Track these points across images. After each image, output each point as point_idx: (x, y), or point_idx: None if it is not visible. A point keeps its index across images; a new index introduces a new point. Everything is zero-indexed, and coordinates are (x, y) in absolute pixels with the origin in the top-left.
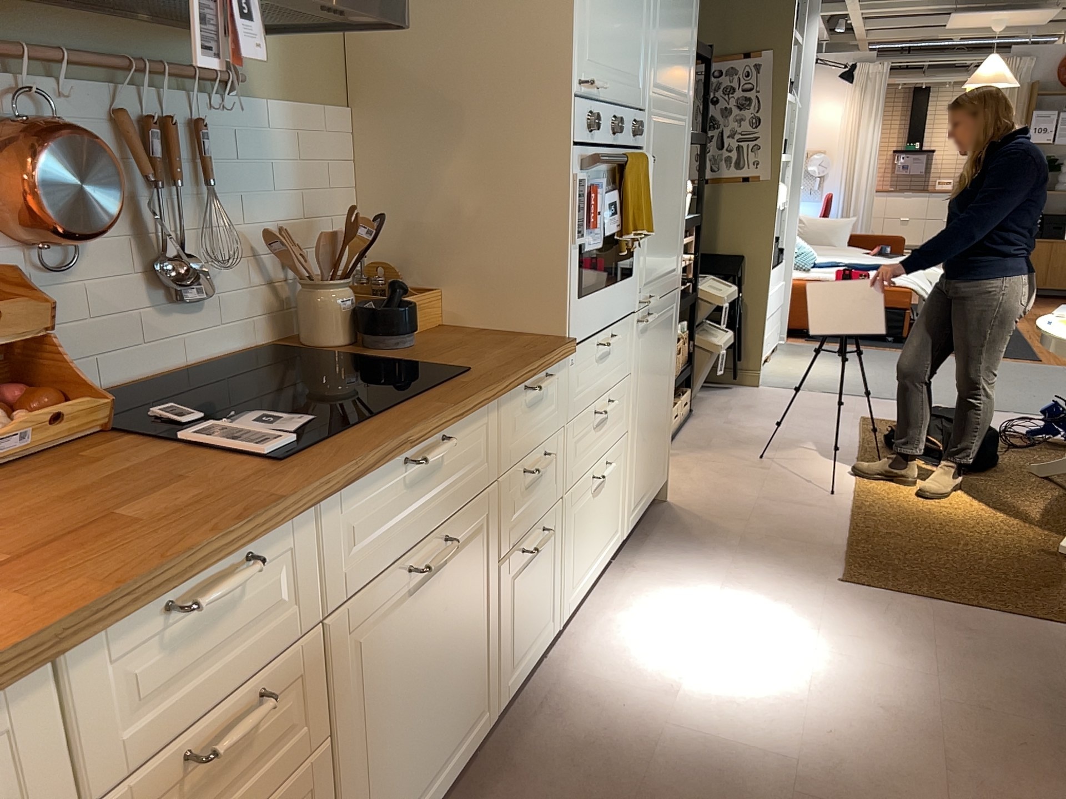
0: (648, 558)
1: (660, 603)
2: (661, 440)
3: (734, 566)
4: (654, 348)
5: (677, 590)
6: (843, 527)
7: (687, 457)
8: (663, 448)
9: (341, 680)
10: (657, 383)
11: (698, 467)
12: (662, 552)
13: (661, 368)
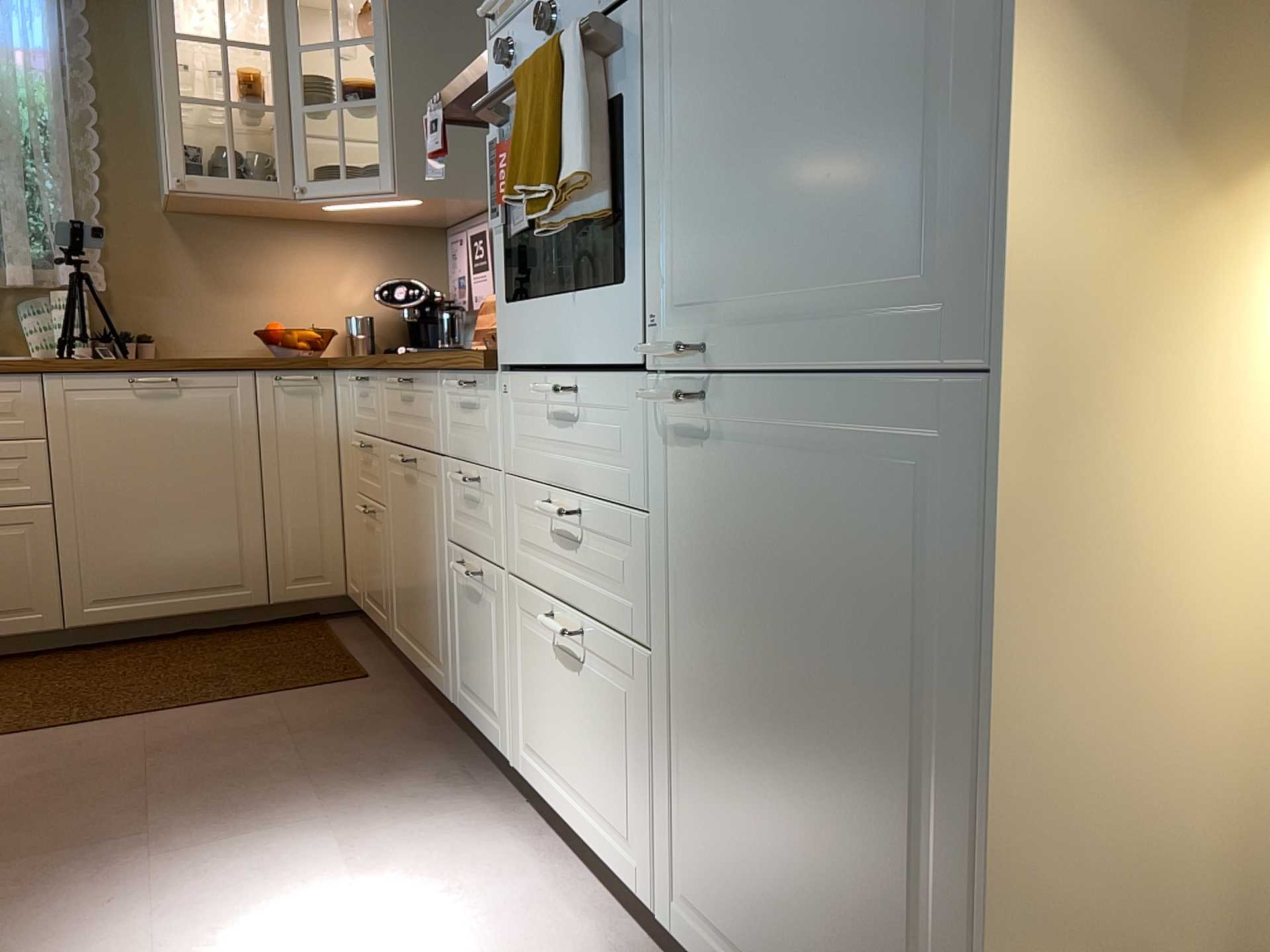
0: None
1: None
2: None
3: None
4: (758, 524)
5: None
6: None
7: None
8: None
9: (387, 482)
10: (804, 673)
11: None
12: None
13: (836, 640)
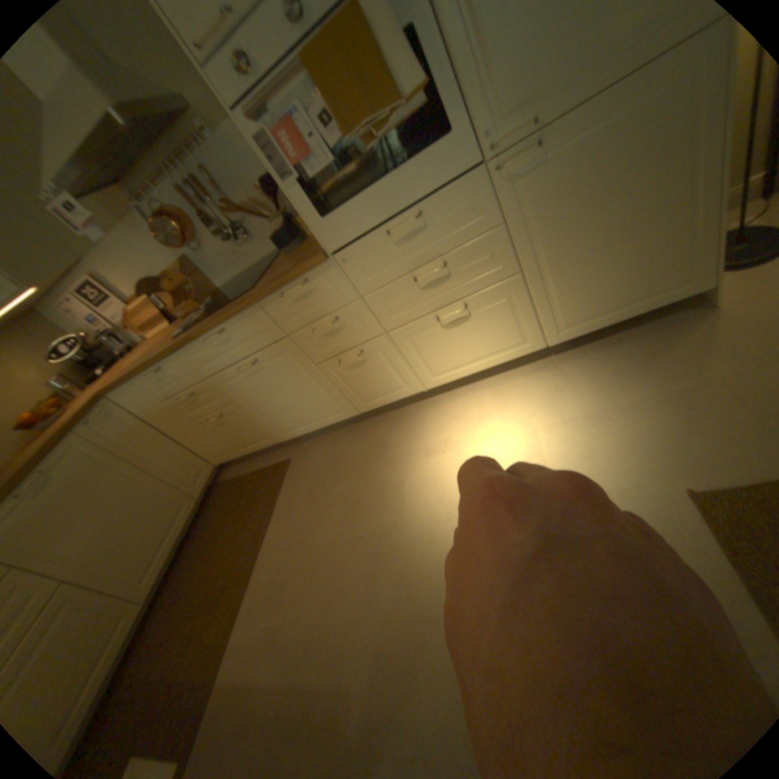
0: (579, 365)
1: (519, 404)
2: (670, 254)
3: (625, 410)
4: (581, 172)
5: (545, 402)
6: None
7: None
8: (679, 261)
9: (228, 392)
10: (619, 204)
11: None
12: (597, 366)
13: (636, 179)
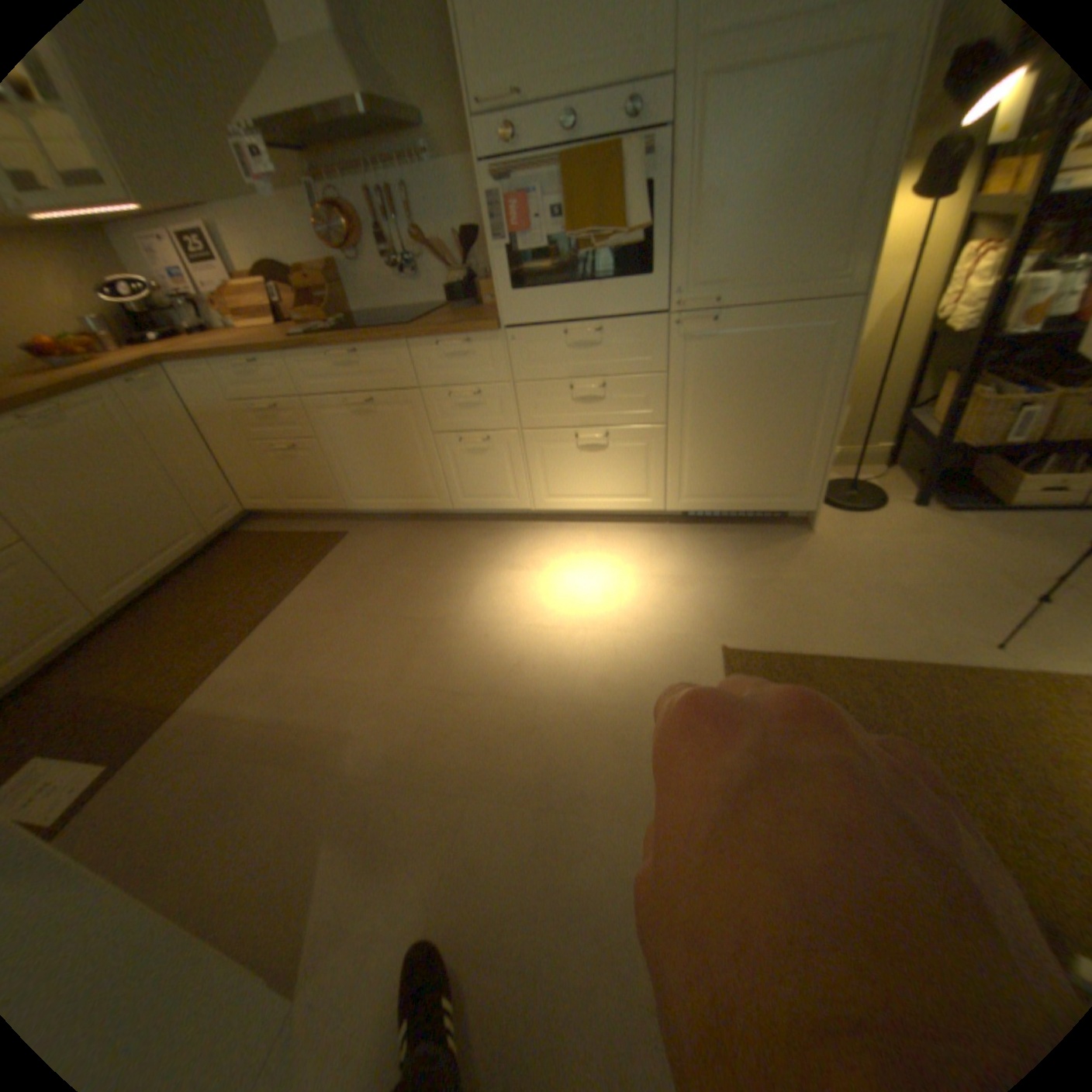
0: (686, 537)
1: (619, 552)
2: (788, 462)
3: (706, 581)
4: (740, 357)
5: (642, 557)
6: (884, 658)
7: (963, 527)
8: (793, 471)
9: (317, 422)
10: (761, 398)
11: (945, 537)
12: (700, 542)
13: (778, 383)
